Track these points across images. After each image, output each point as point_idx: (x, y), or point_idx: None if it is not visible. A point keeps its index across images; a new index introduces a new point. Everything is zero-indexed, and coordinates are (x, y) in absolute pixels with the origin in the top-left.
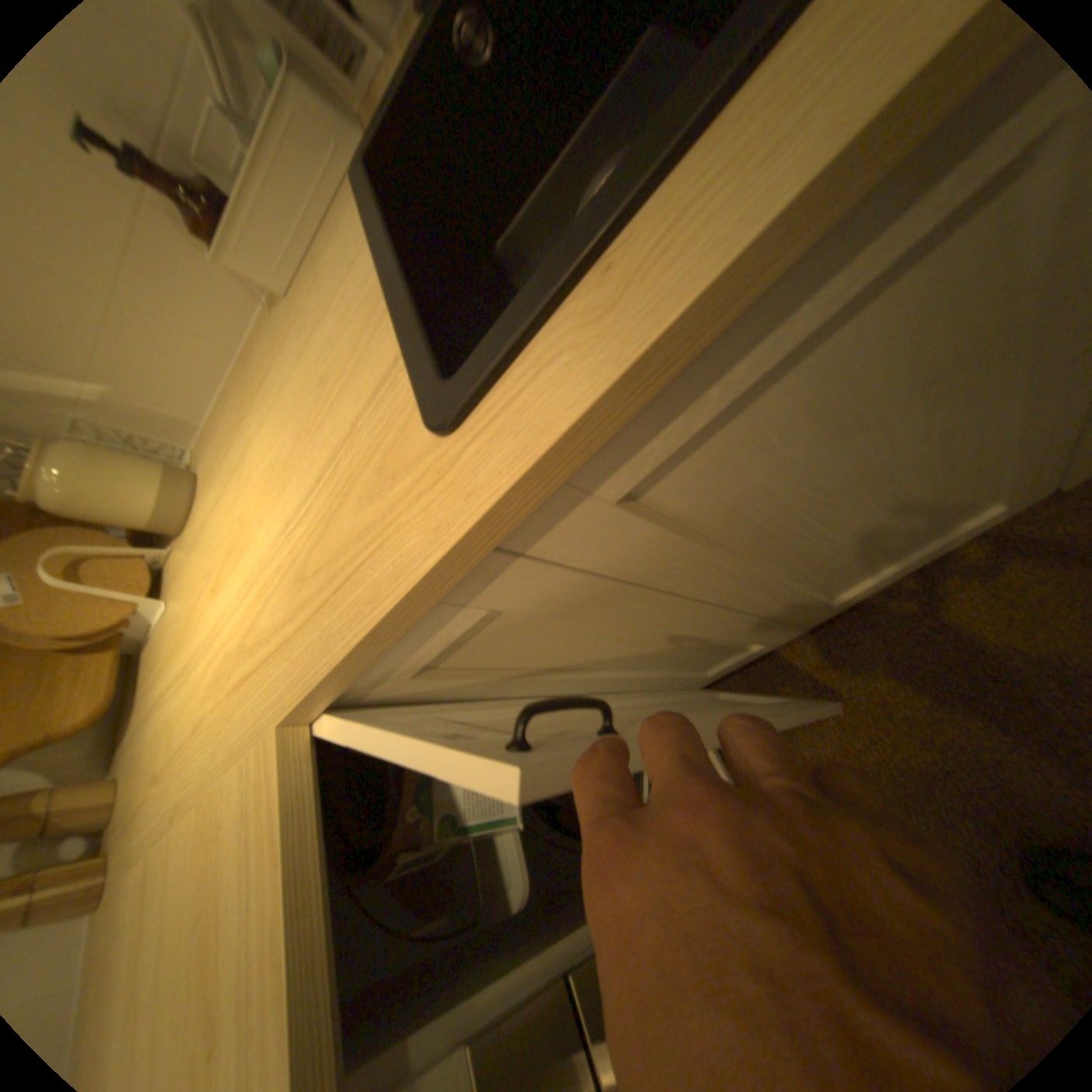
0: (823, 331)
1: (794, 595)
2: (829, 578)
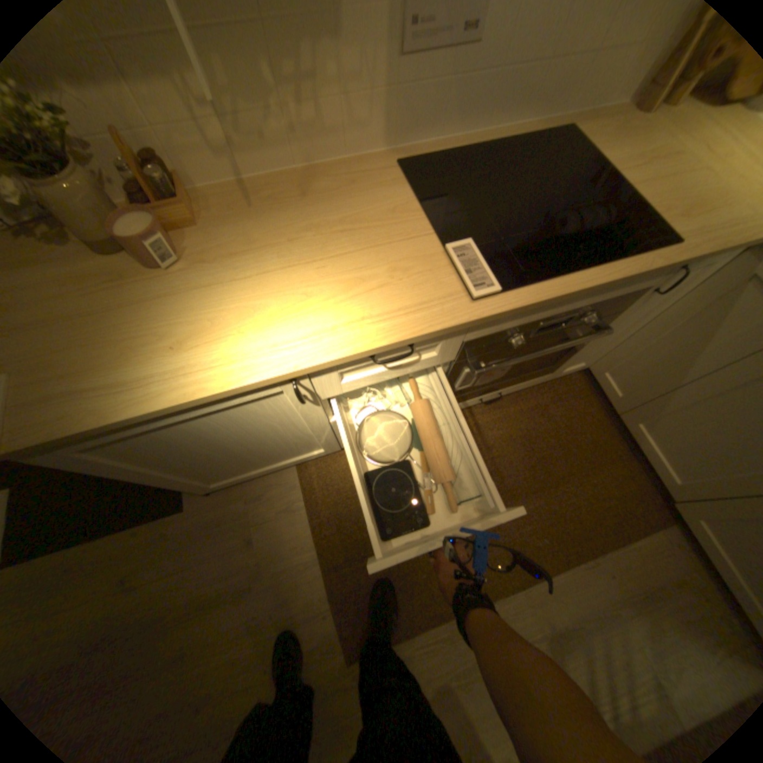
0: None
1: (685, 405)
2: (683, 419)
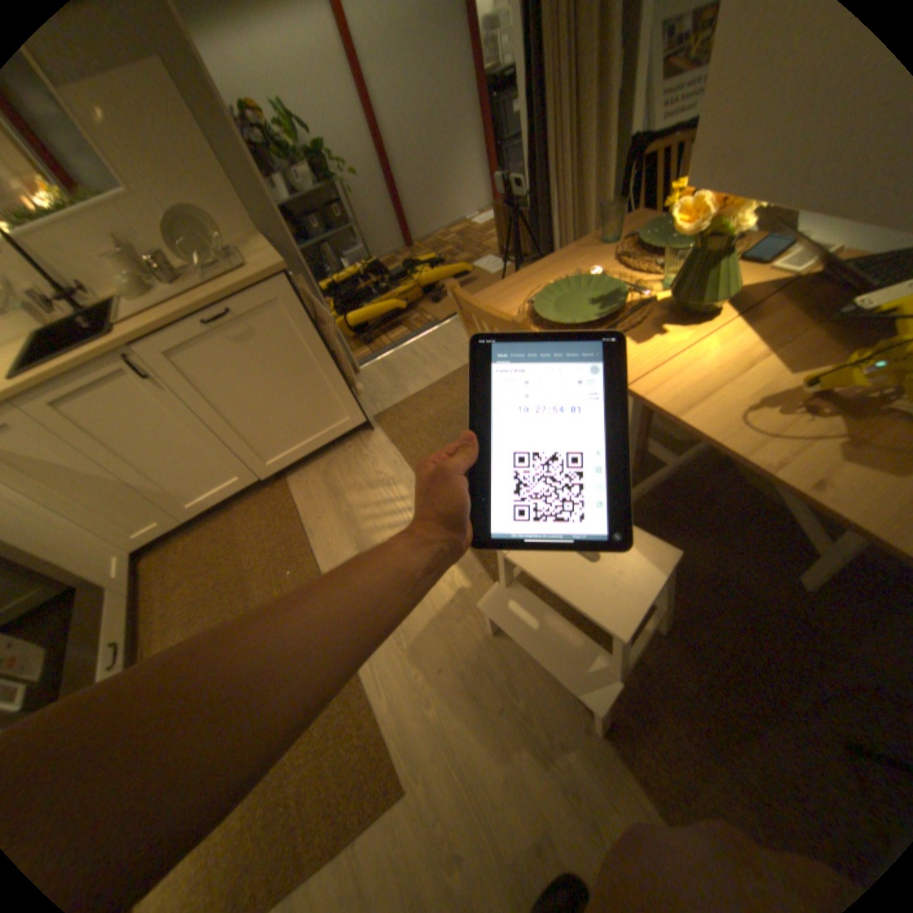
0: (88, 380)
1: (146, 480)
2: (164, 480)
